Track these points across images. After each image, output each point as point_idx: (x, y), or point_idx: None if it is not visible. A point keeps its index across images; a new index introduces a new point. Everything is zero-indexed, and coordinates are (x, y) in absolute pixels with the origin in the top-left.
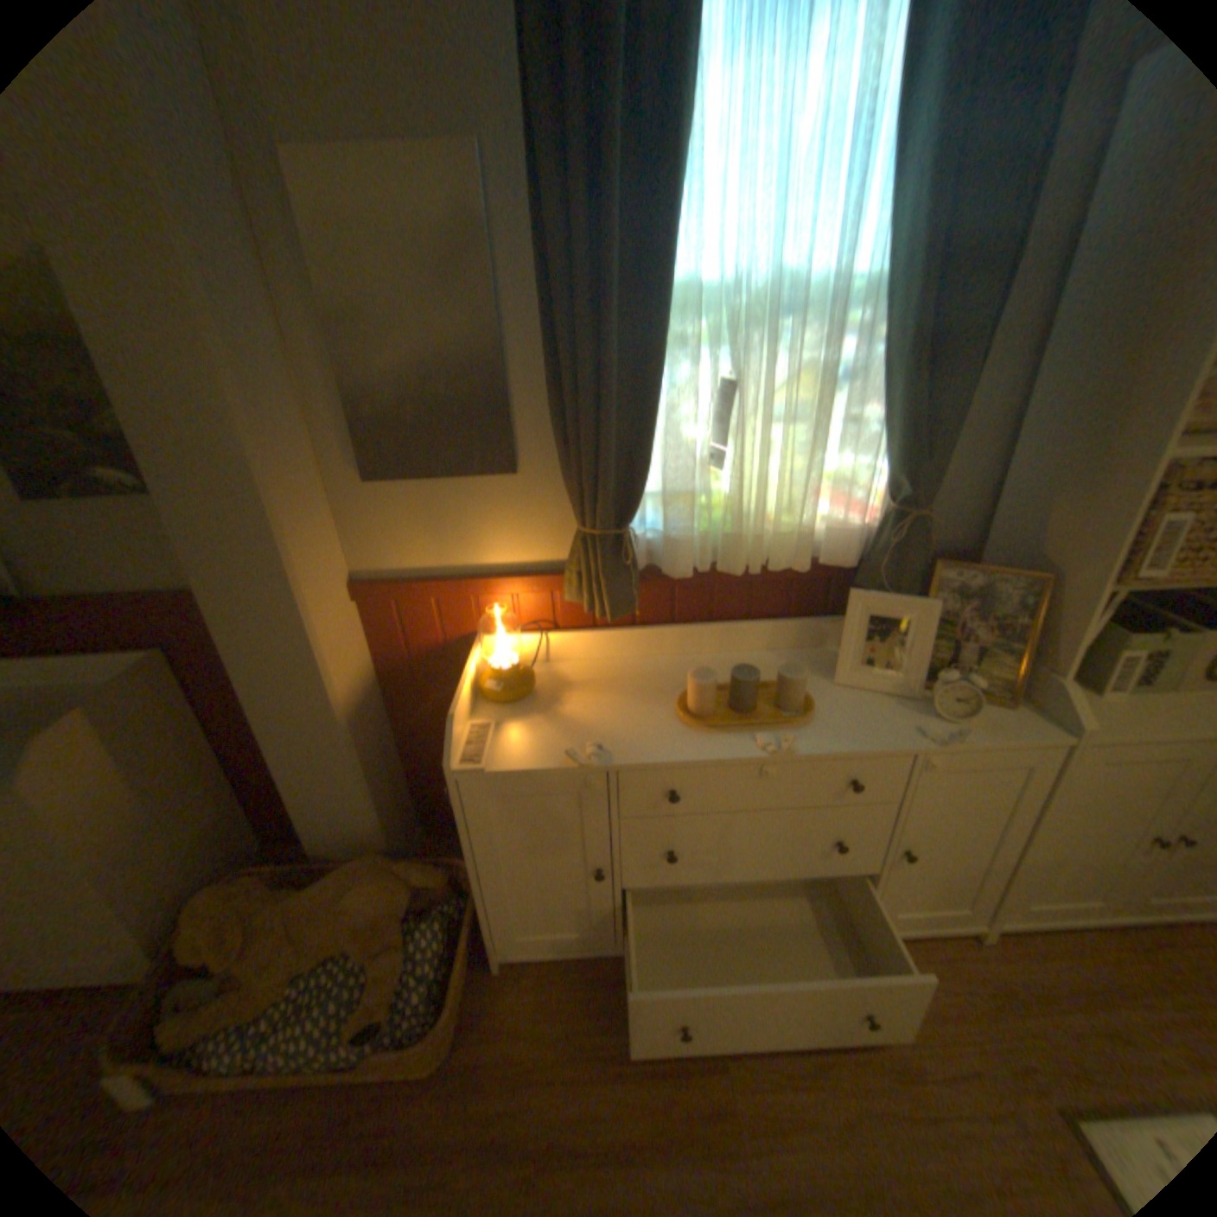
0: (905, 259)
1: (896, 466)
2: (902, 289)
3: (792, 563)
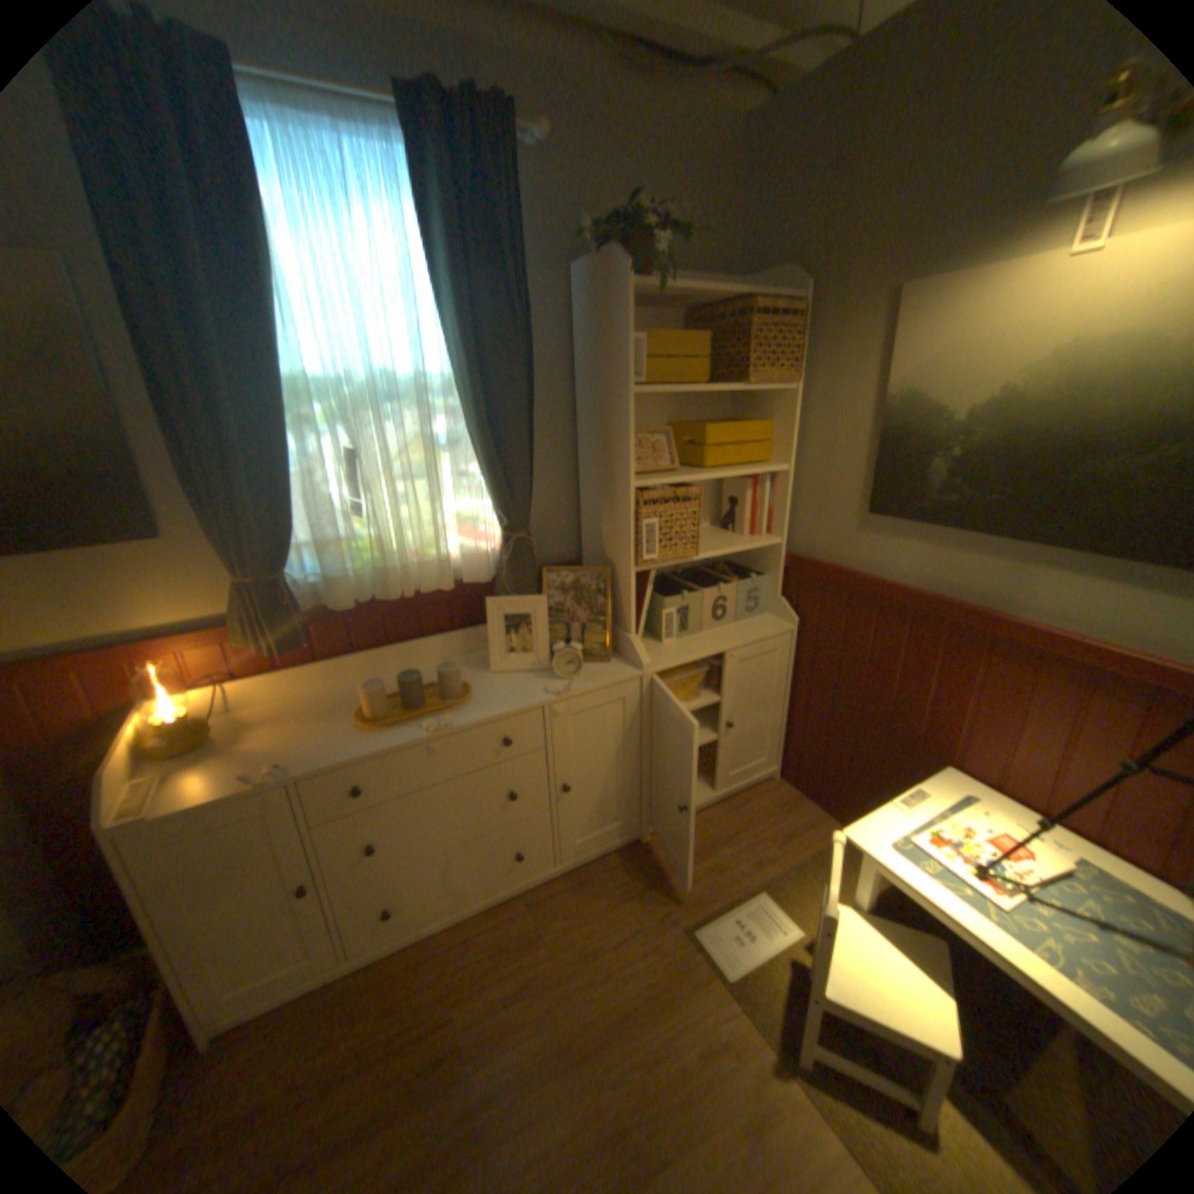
0: (457, 368)
1: (494, 505)
2: (461, 387)
3: (438, 585)
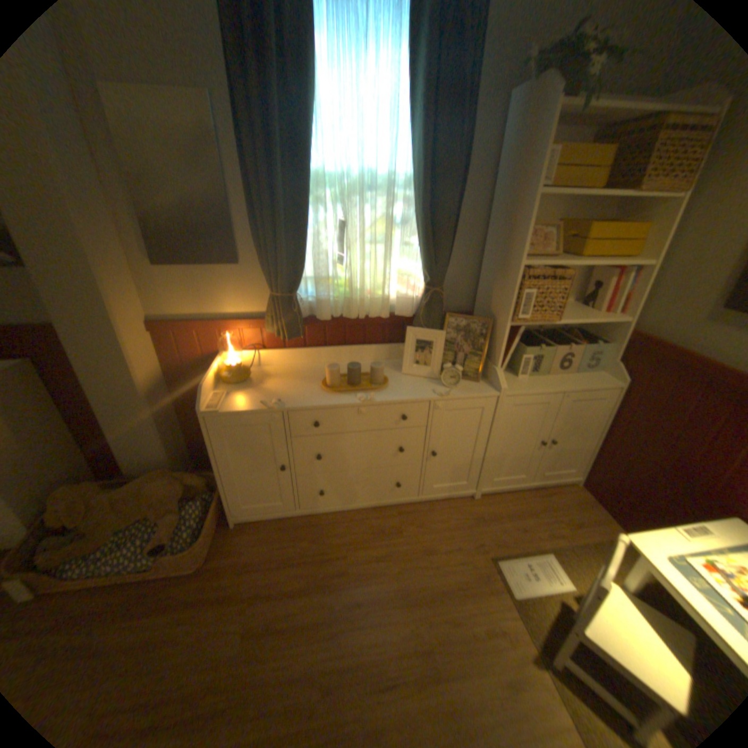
0: (416, 169)
1: (423, 267)
2: (416, 183)
3: (379, 314)
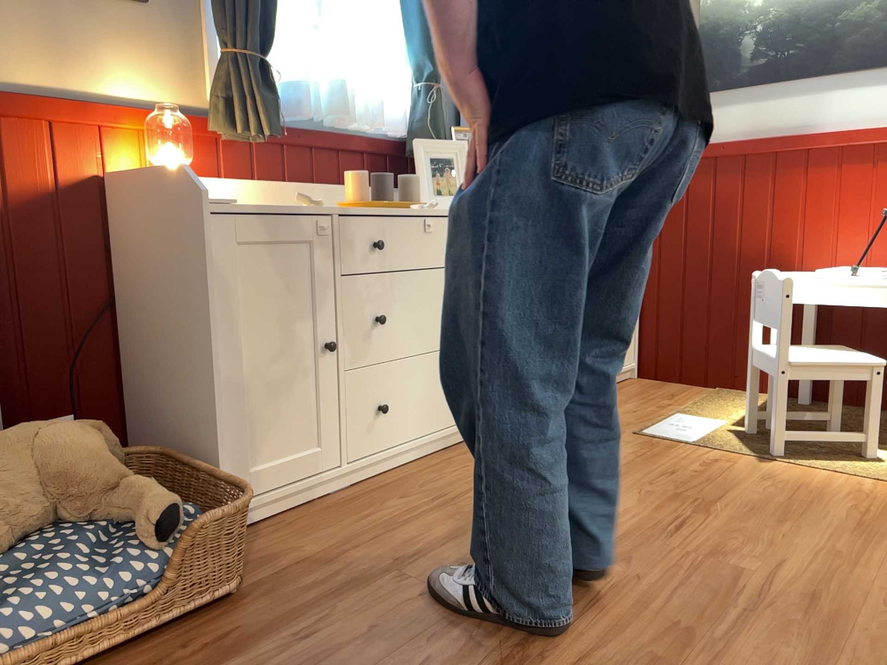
0: None
1: (418, 56)
2: None
3: (372, 122)
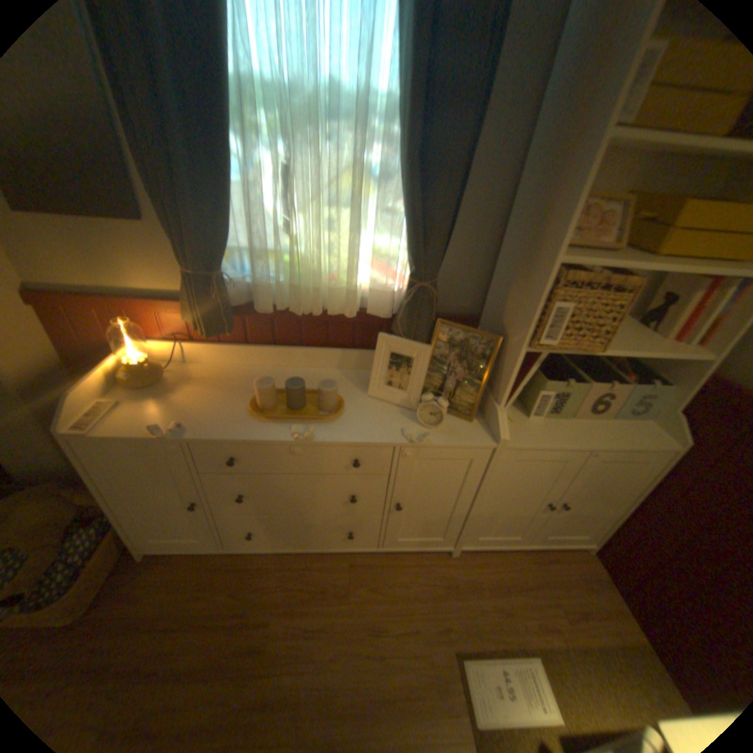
0: (403, 83)
1: (408, 249)
2: (403, 108)
3: (343, 311)
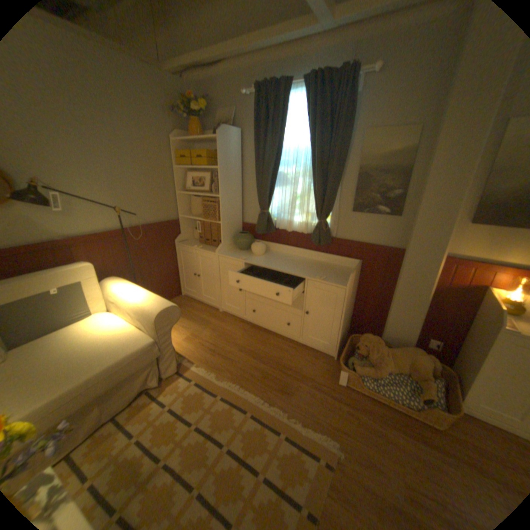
0: None
1: None
2: None
3: None
